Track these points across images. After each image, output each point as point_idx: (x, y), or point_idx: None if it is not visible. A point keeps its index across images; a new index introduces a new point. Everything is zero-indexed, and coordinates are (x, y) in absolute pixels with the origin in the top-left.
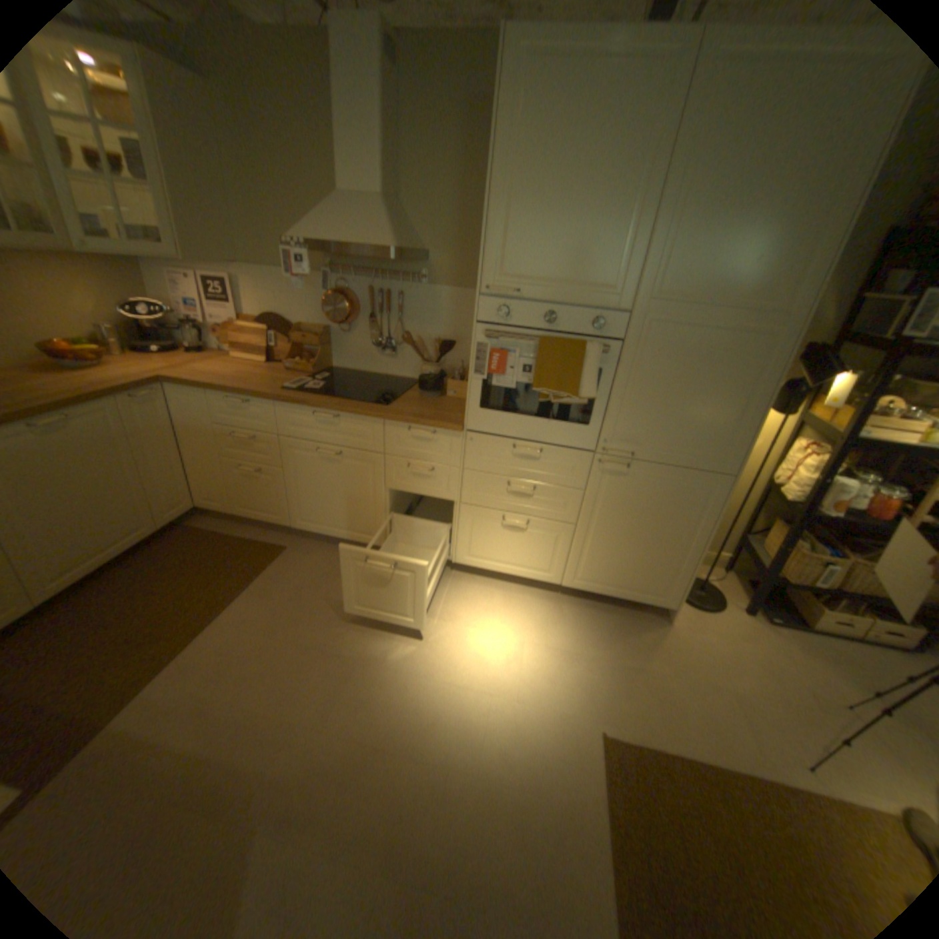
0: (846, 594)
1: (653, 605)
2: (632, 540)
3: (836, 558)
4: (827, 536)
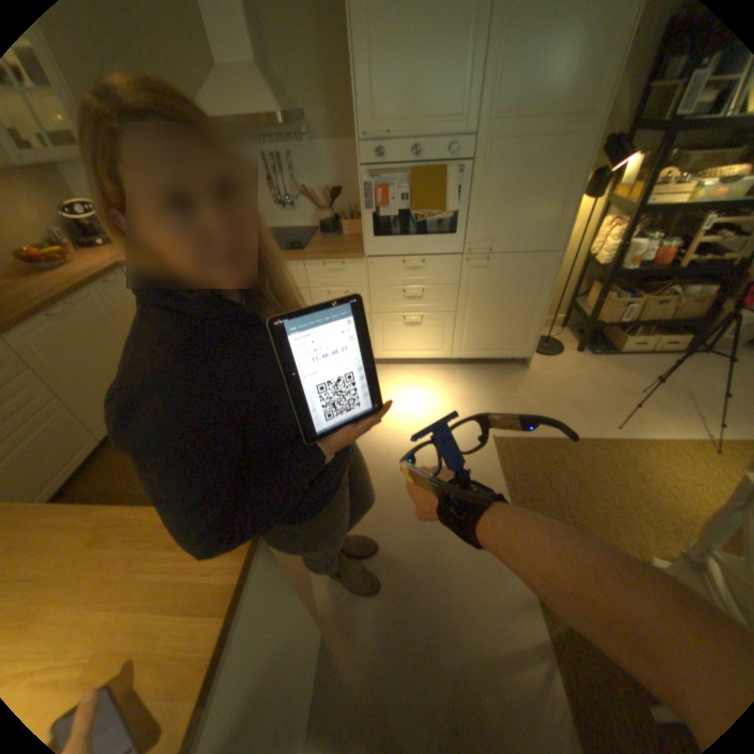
0: (640, 322)
1: (514, 357)
2: (495, 314)
3: (633, 299)
4: (628, 286)
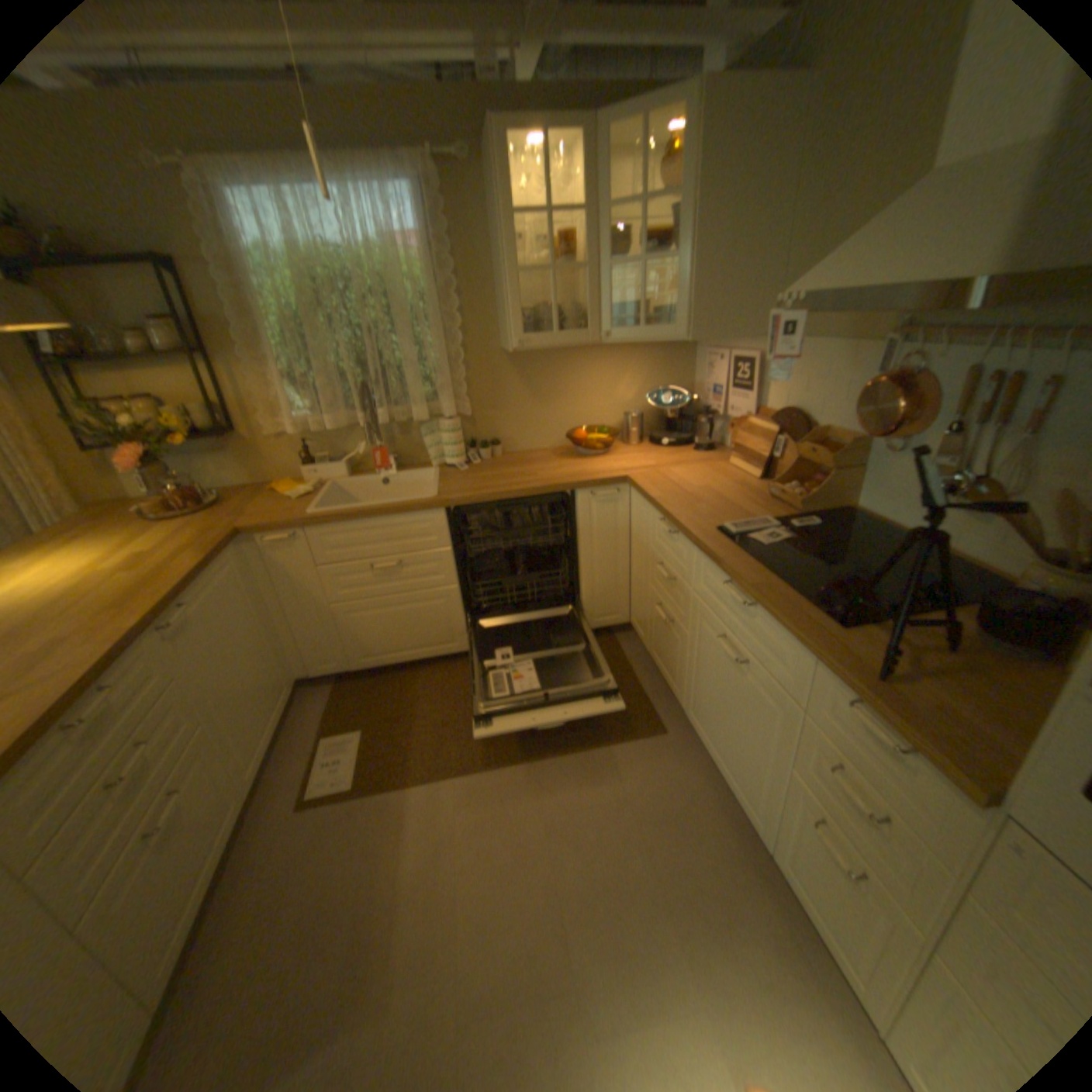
0: None
1: None
2: None
3: None
4: None
